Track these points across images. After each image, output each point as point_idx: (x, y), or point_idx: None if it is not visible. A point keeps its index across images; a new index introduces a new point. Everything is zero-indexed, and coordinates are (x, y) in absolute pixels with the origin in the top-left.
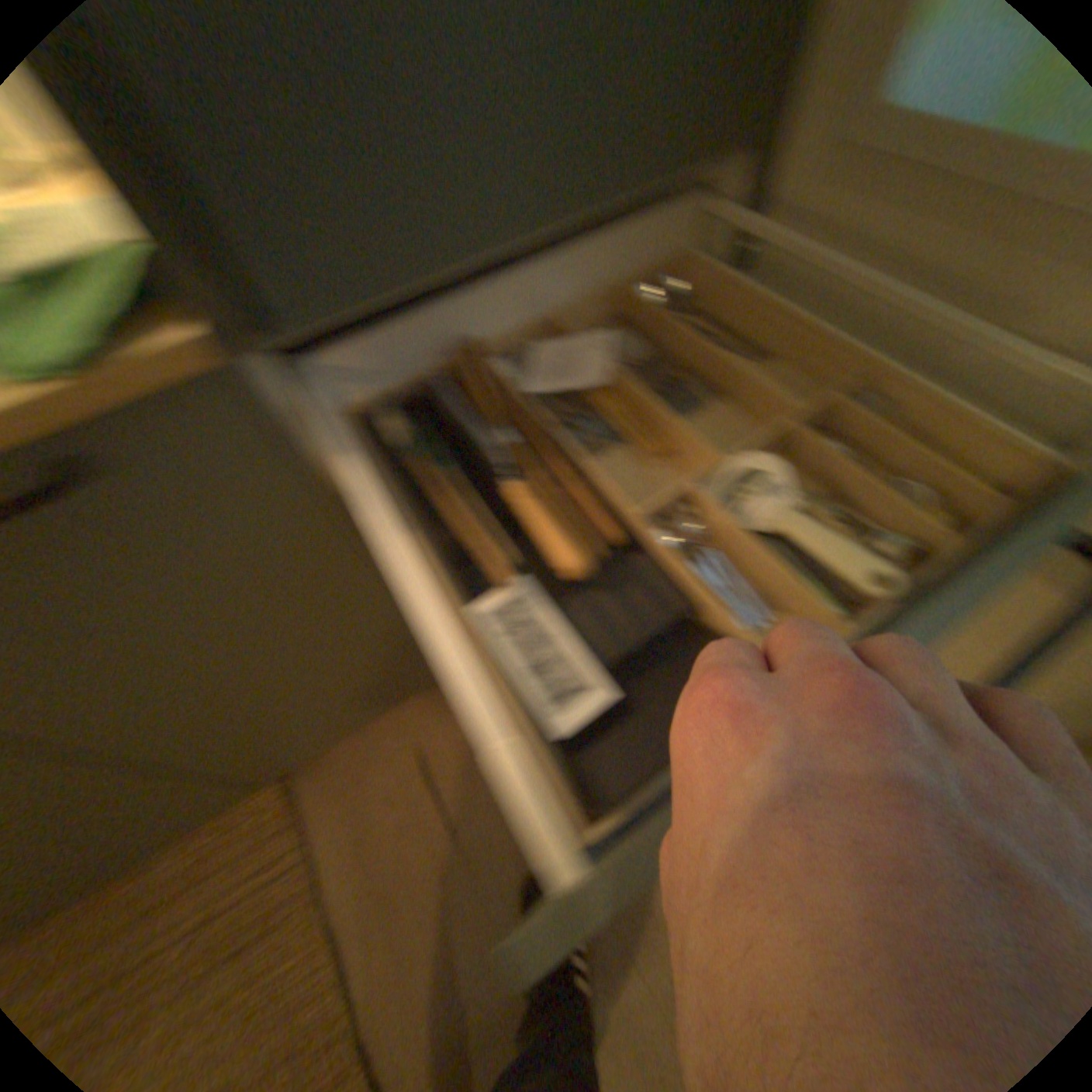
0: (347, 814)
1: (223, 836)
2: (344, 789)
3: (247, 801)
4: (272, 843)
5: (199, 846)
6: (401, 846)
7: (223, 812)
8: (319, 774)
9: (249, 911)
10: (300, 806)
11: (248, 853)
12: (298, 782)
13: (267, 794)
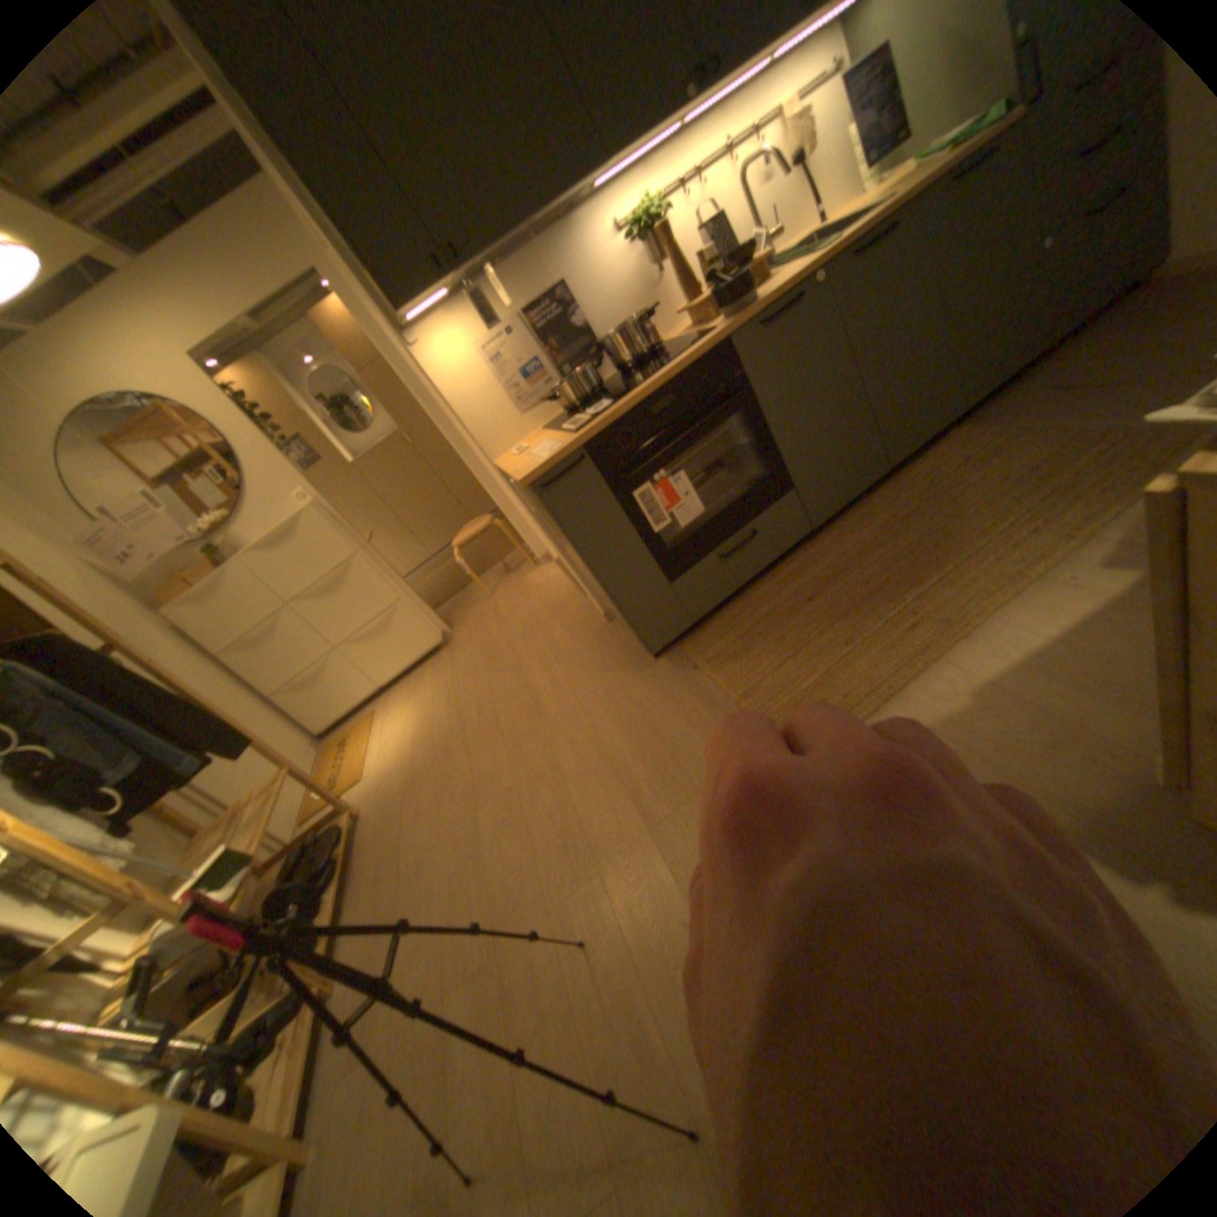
0: (1017, 414)
1: (948, 444)
2: (1007, 412)
3: (952, 434)
4: (981, 432)
5: (937, 451)
6: (1065, 402)
7: (941, 442)
8: (986, 417)
9: (989, 445)
10: (985, 425)
11: (969, 440)
12: (975, 423)
13: (961, 428)
